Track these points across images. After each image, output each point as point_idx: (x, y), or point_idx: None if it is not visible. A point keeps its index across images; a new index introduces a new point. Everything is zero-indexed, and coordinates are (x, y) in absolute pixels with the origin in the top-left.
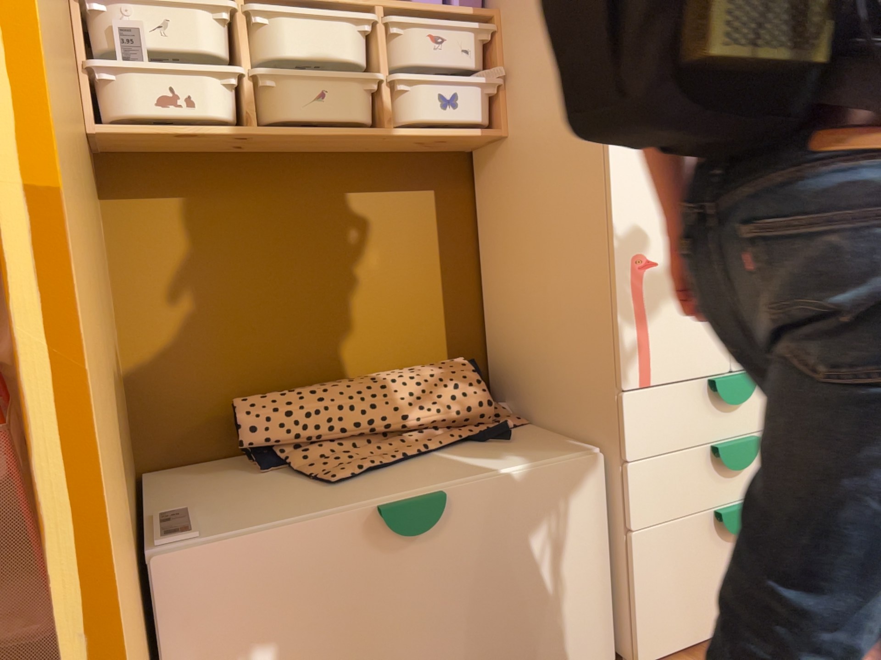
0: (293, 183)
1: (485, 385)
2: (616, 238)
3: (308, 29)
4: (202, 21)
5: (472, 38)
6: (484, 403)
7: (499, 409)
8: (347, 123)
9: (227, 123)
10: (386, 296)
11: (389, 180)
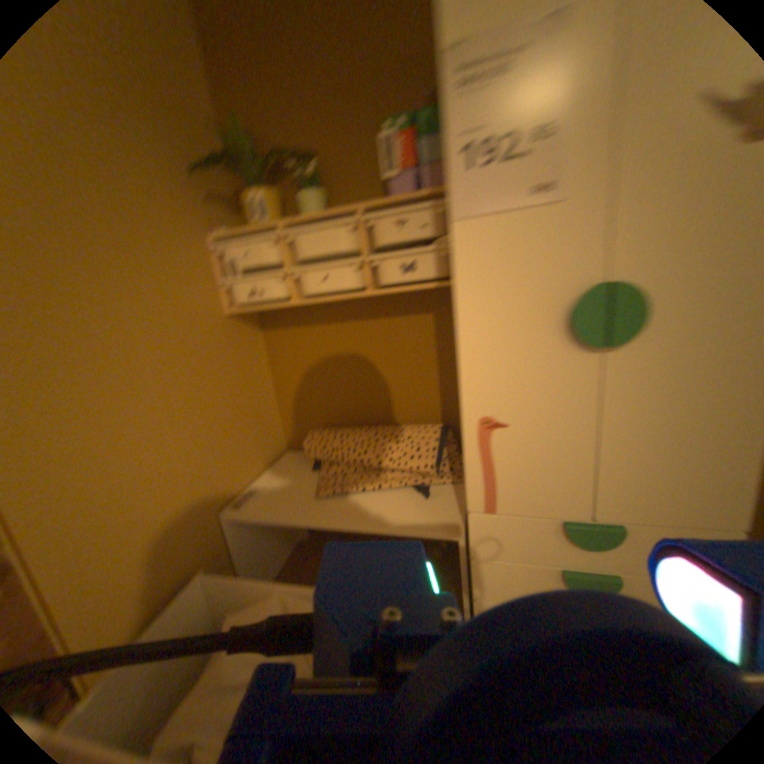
0: (345, 315)
1: (437, 450)
2: (462, 401)
3: (318, 234)
4: (265, 244)
5: (428, 214)
6: (427, 464)
7: (454, 463)
8: (344, 290)
9: (284, 297)
10: (400, 379)
11: (402, 309)
